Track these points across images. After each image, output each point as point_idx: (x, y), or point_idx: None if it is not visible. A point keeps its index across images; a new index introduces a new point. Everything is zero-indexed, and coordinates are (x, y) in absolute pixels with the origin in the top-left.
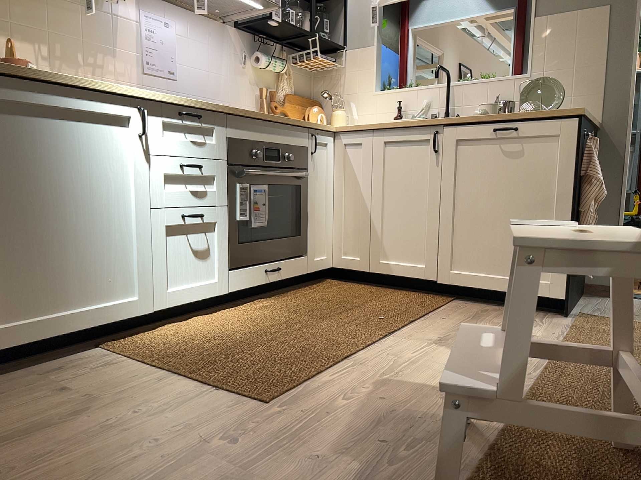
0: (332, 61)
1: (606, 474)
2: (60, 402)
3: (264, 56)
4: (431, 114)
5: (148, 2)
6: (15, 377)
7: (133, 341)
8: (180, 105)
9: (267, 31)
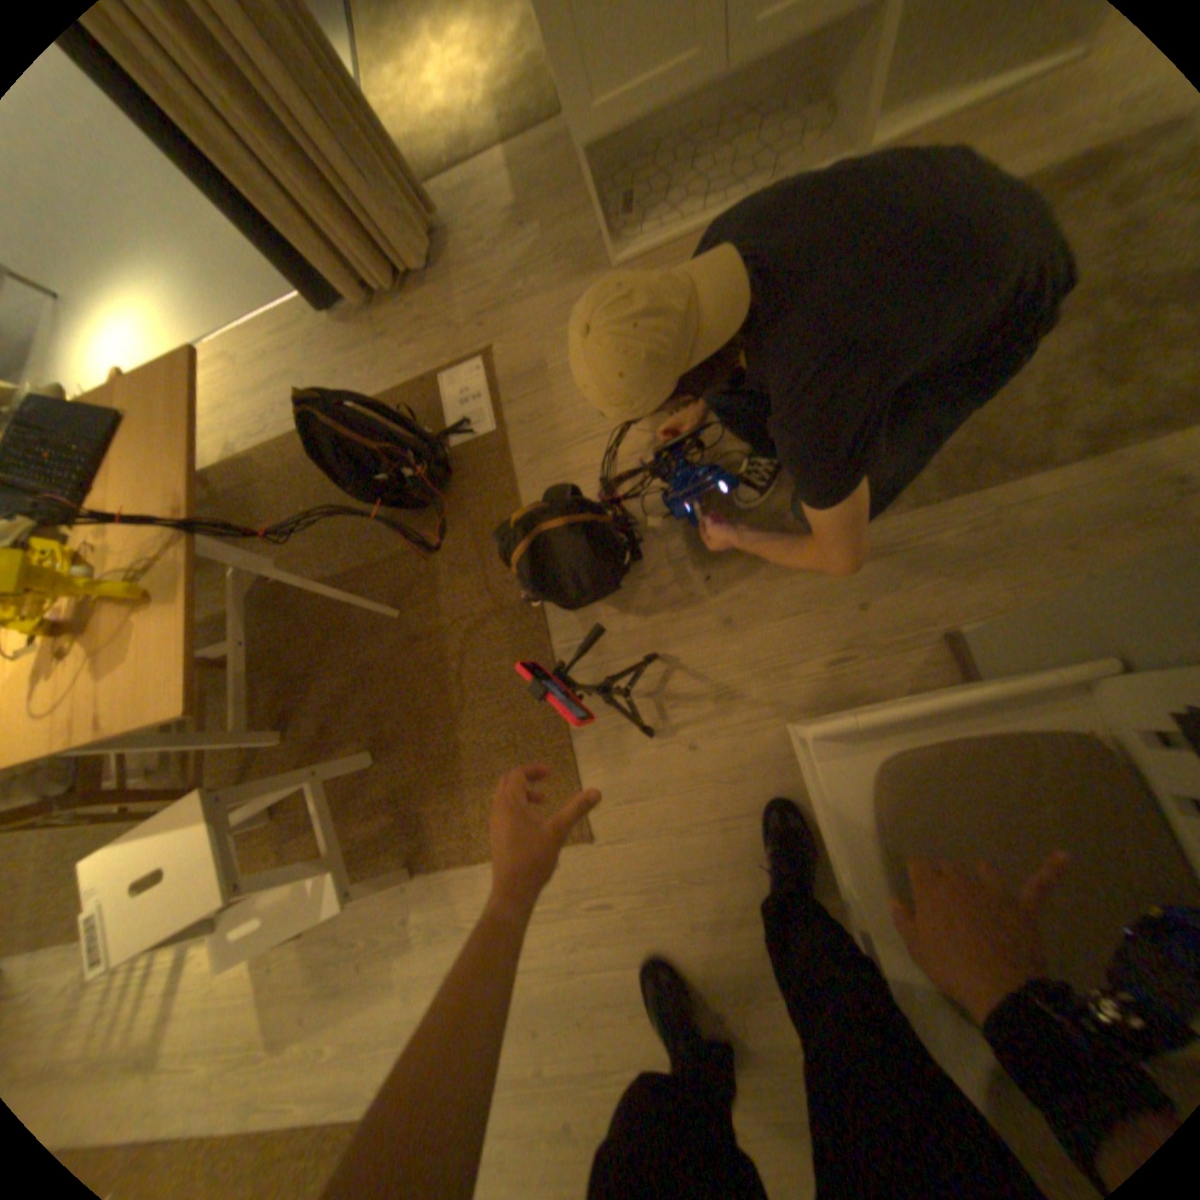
0: None
1: (297, 821)
2: None
3: None
4: None
5: None
6: None
7: None
8: None
9: None
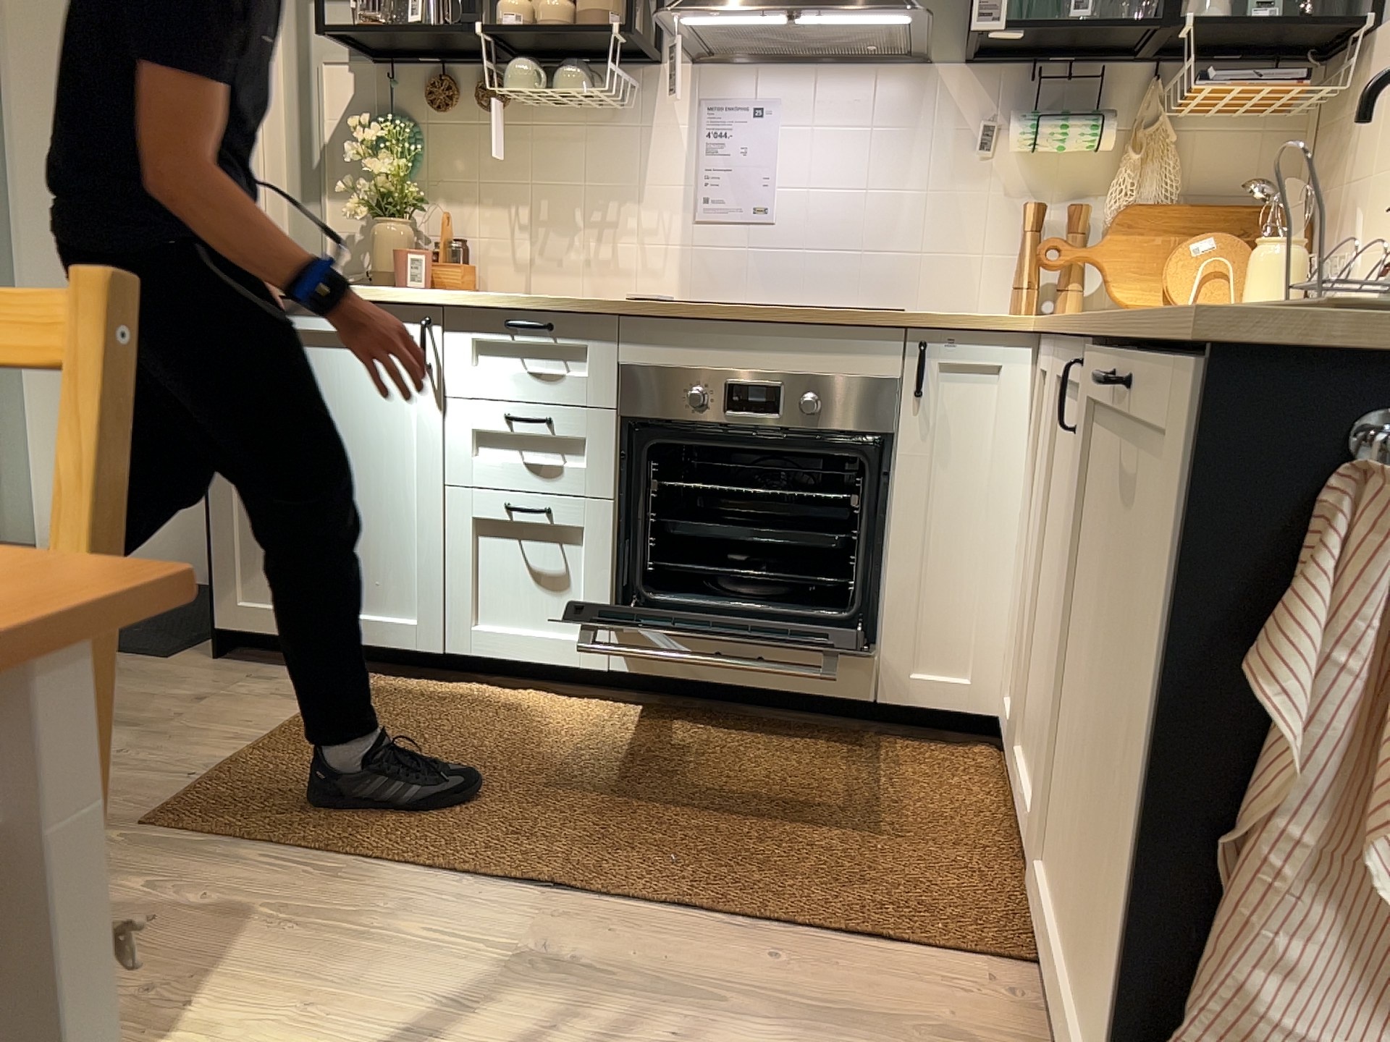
0: (1285, 81)
1: None
2: (165, 710)
3: (1012, 121)
4: None
5: (712, 75)
6: (242, 669)
7: (386, 686)
8: (502, 309)
9: (1052, 44)
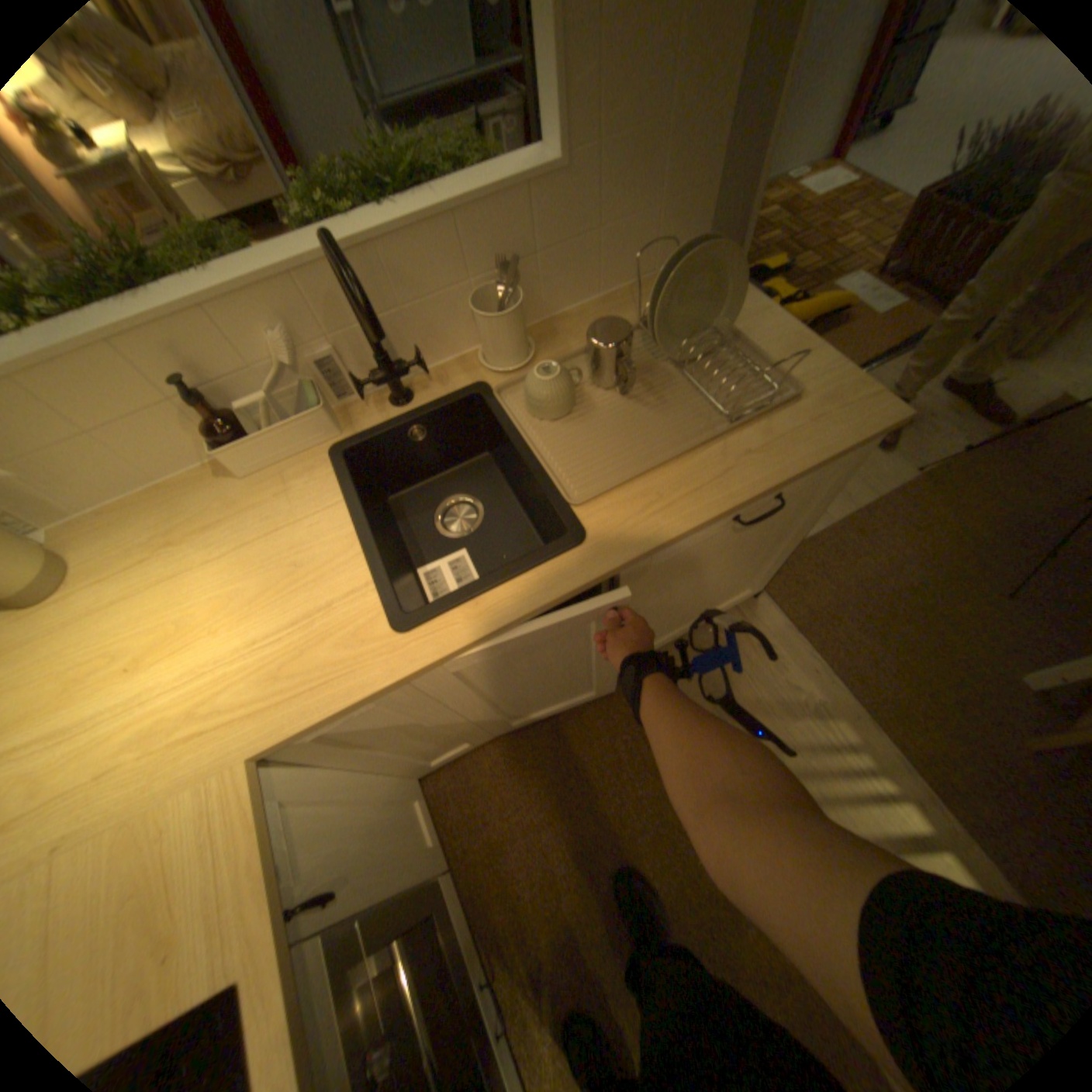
0: None
1: None
2: None
3: None
4: (312, 361)
5: None
6: None
7: None
8: None
9: None
